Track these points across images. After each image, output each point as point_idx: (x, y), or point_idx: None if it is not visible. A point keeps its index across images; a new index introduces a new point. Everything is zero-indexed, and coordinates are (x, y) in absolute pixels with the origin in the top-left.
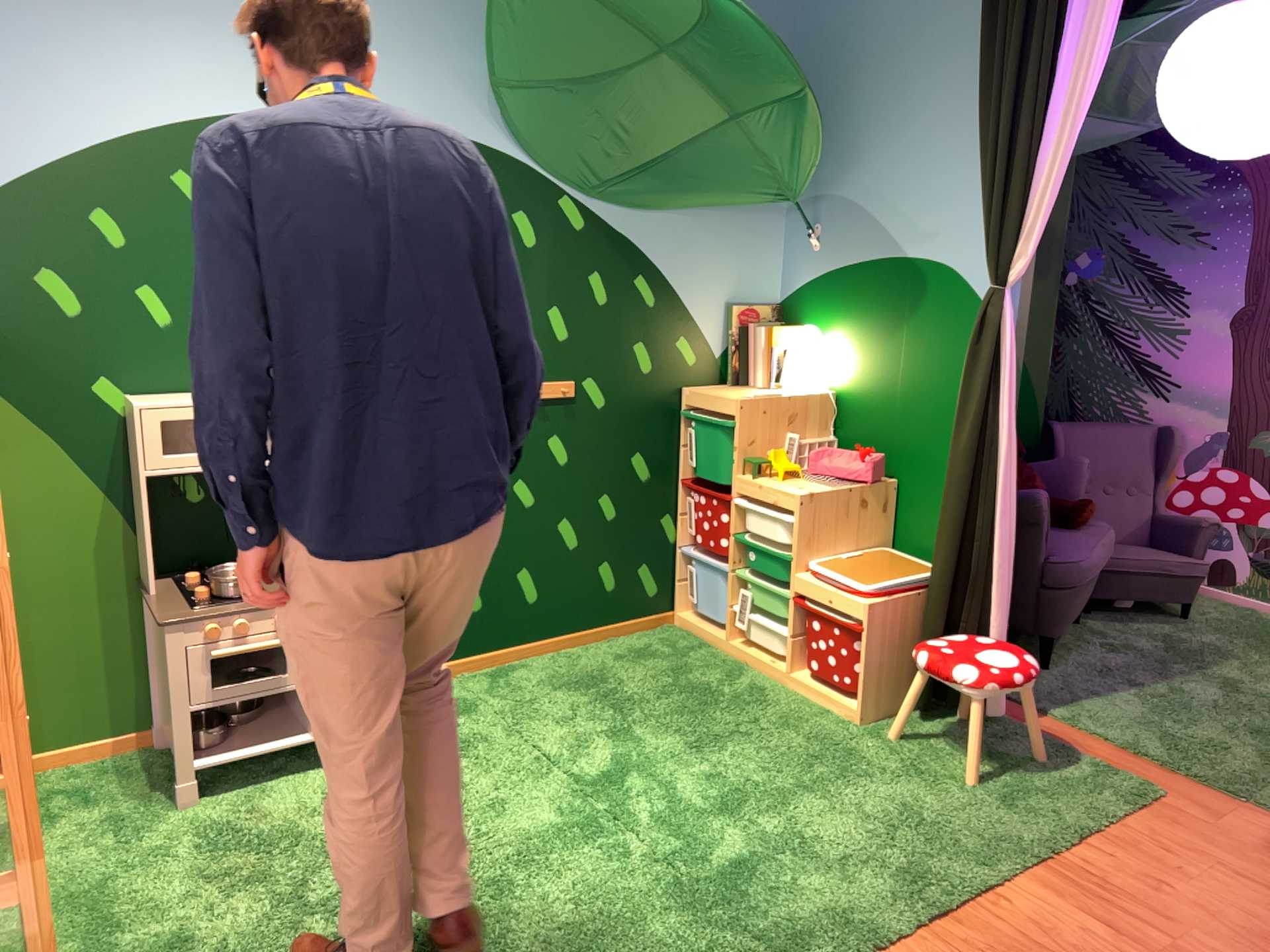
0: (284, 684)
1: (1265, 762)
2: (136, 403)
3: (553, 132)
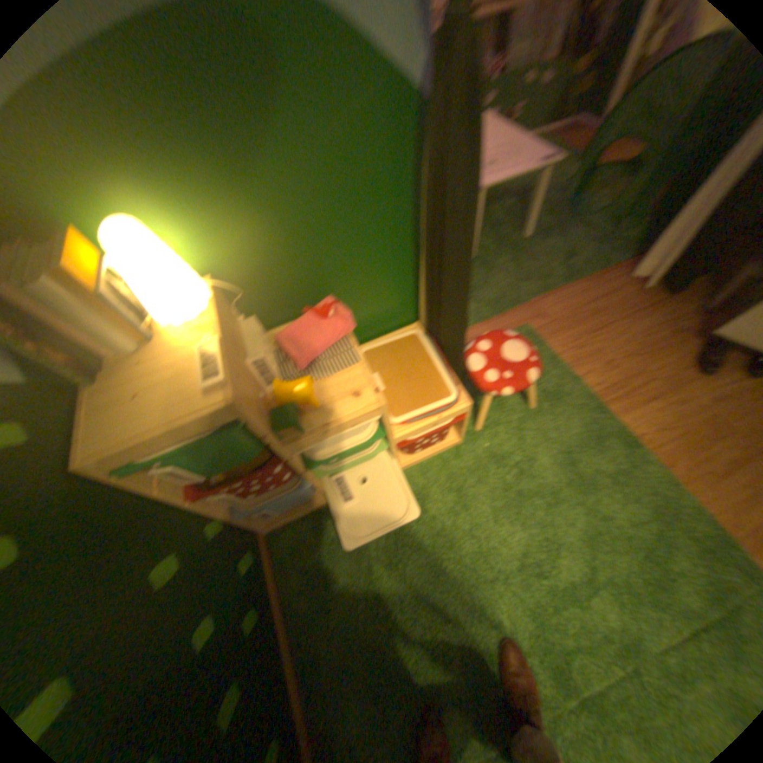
0: None
1: (498, 276)
2: None
3: None
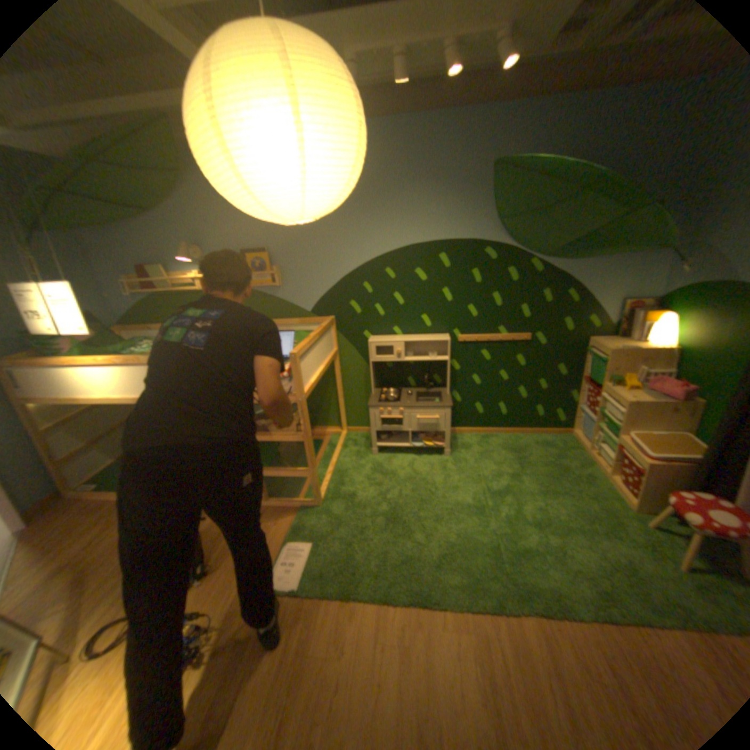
0: (401, 429)
1: None
2: (369, 341)
3: (527, 233)
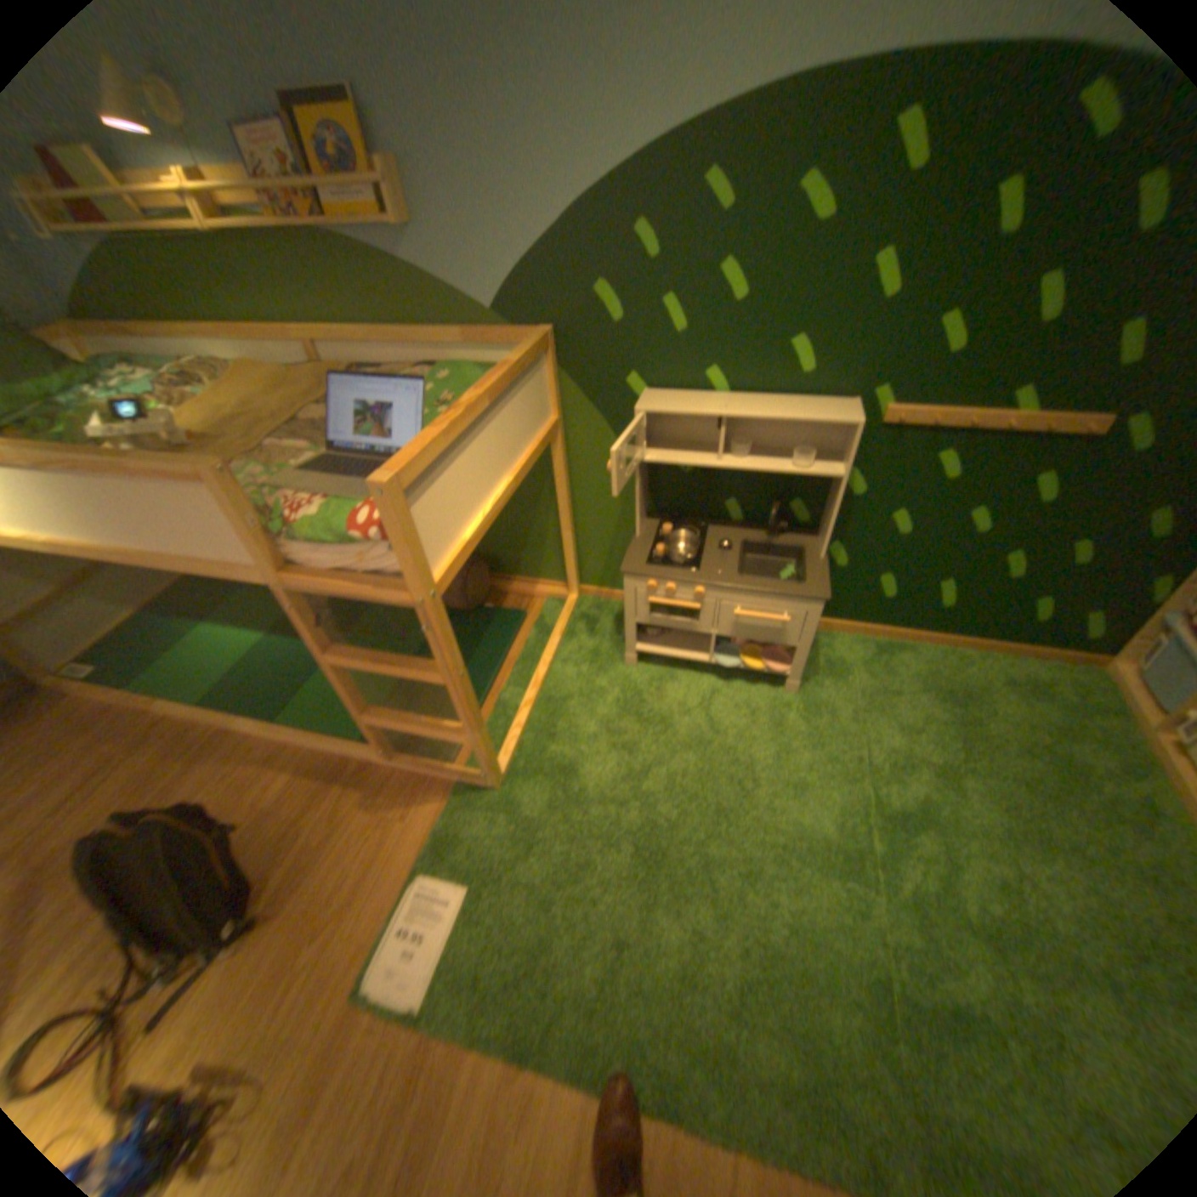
0: (694, 629)
1: None
2: (638, 407)
3: None
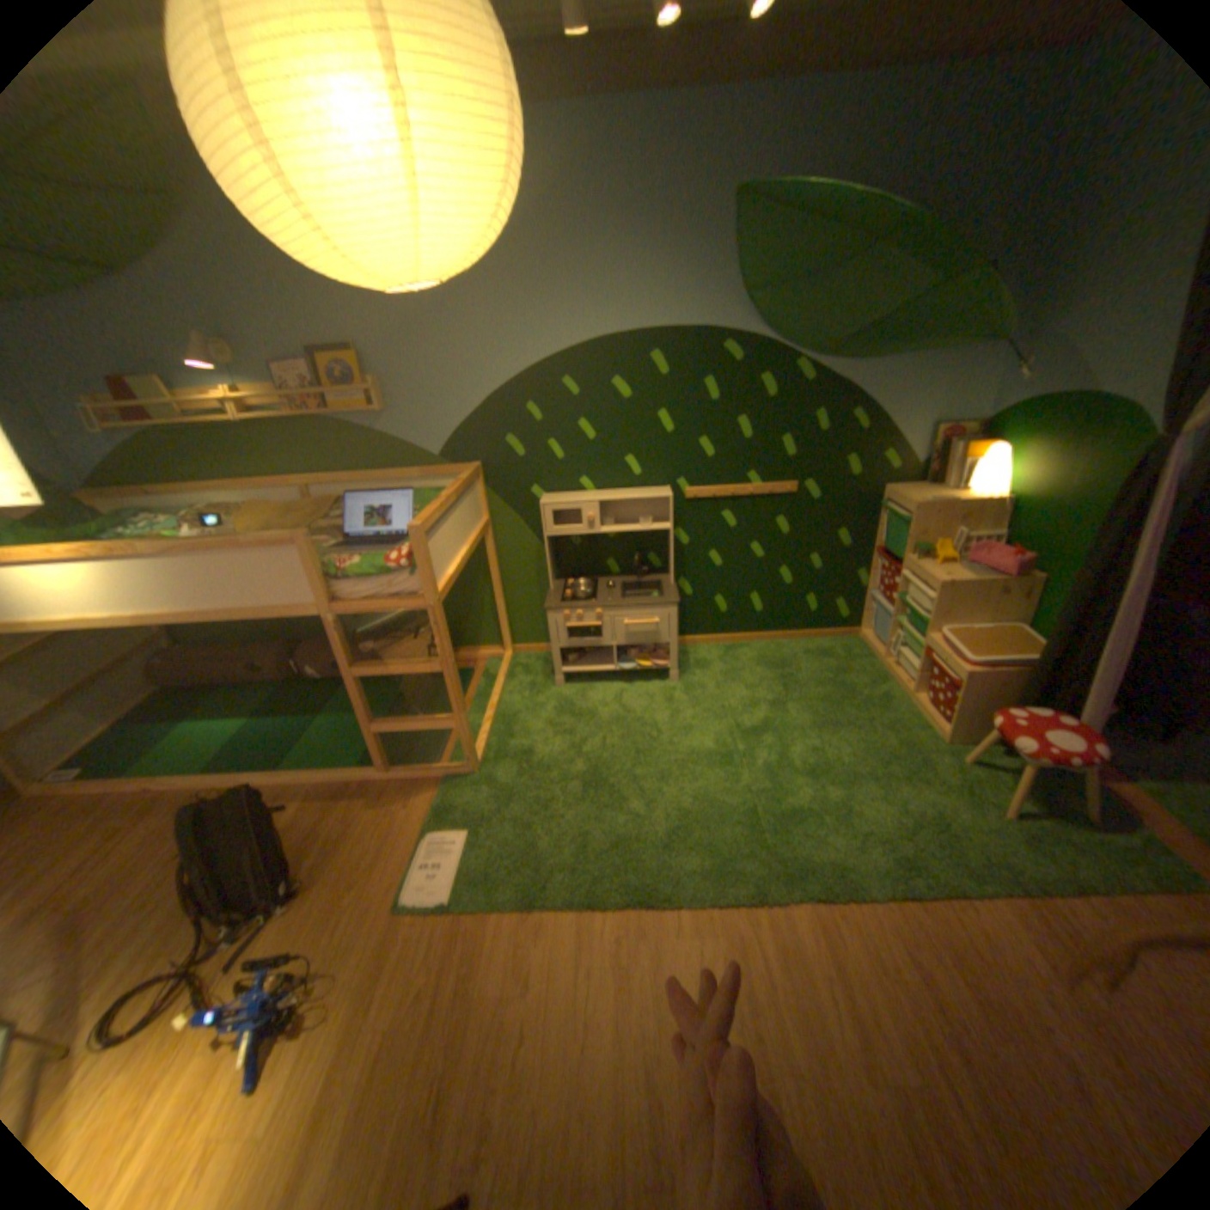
0: (600, 644)
1: None
2: (541, 503)
3: (790, 316)
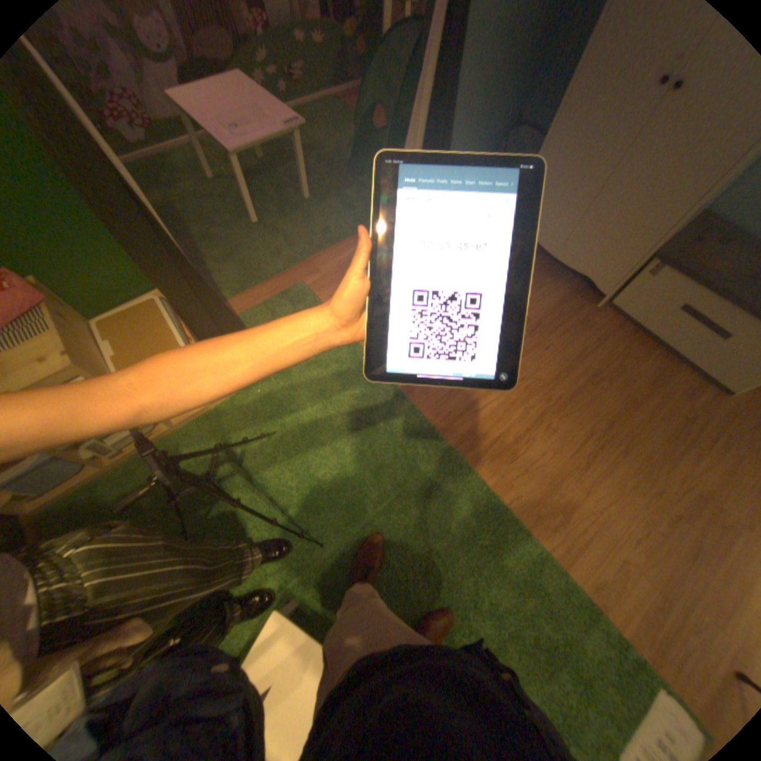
0: None
1: (279, 238)
2: None
3: None
